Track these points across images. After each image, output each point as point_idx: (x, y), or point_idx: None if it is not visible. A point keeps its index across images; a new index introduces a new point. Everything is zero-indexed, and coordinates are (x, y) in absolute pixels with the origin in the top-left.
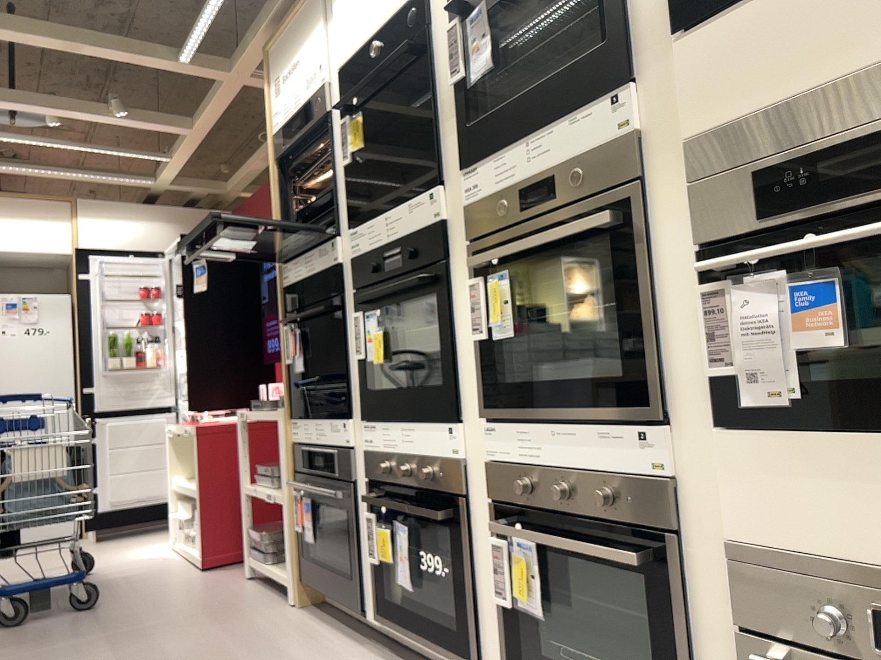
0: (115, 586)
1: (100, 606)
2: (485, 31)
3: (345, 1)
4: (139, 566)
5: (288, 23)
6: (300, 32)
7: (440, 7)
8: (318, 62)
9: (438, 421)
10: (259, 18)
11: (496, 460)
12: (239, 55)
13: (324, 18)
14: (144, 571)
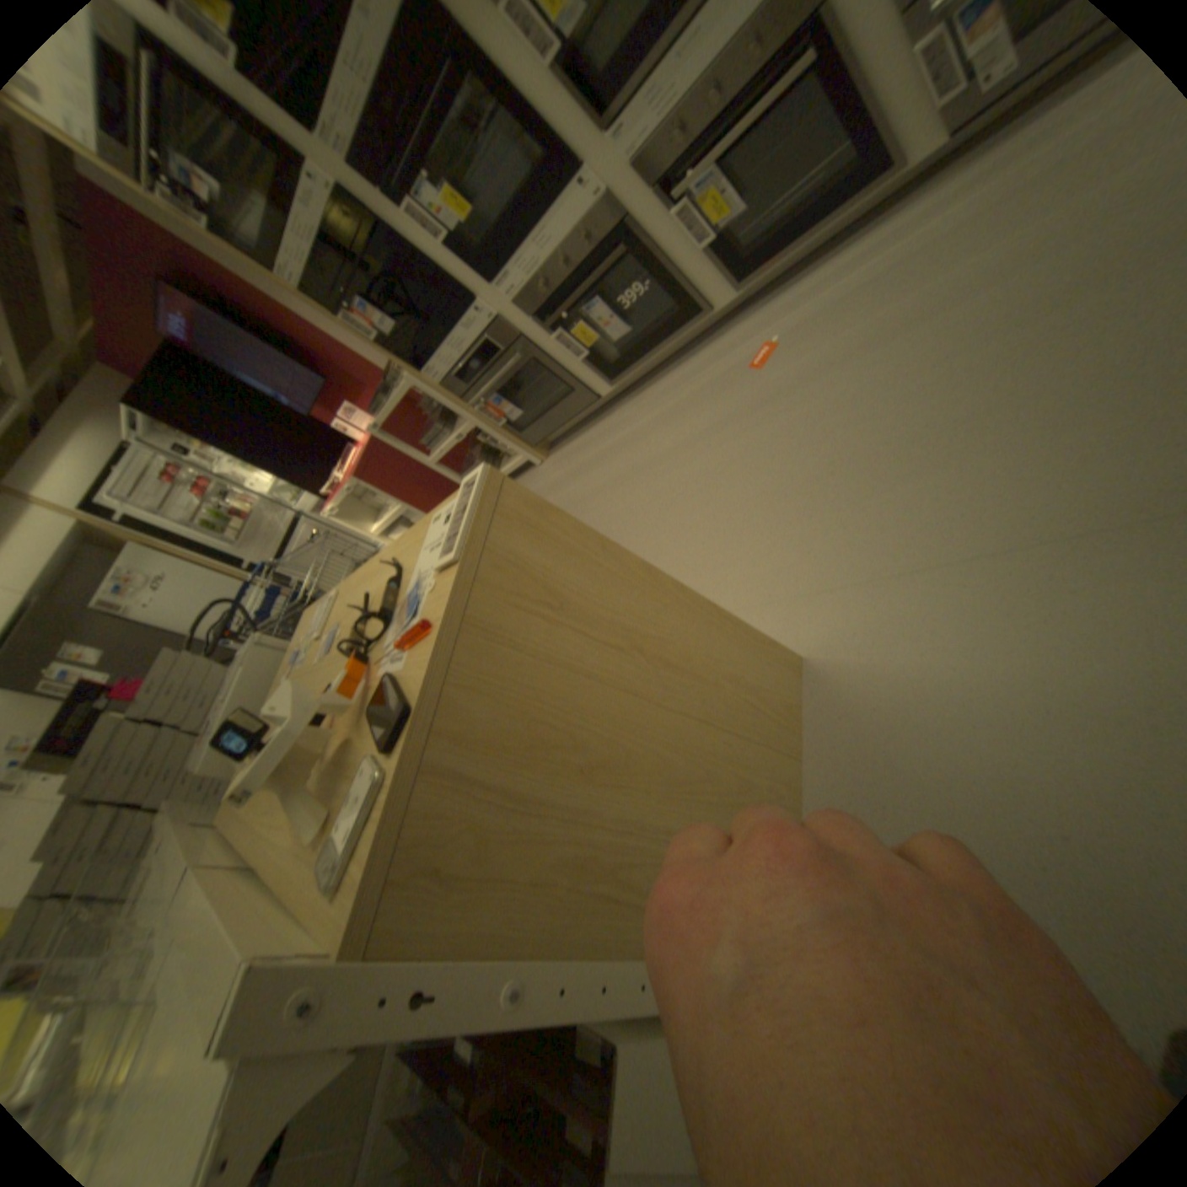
0: None
1: None
2: None
3: None
4: None
5: None
6: None
7: None
8: None
9: (562, 186)
10: None
11: (638, 146)
12: None
13: None
14: None
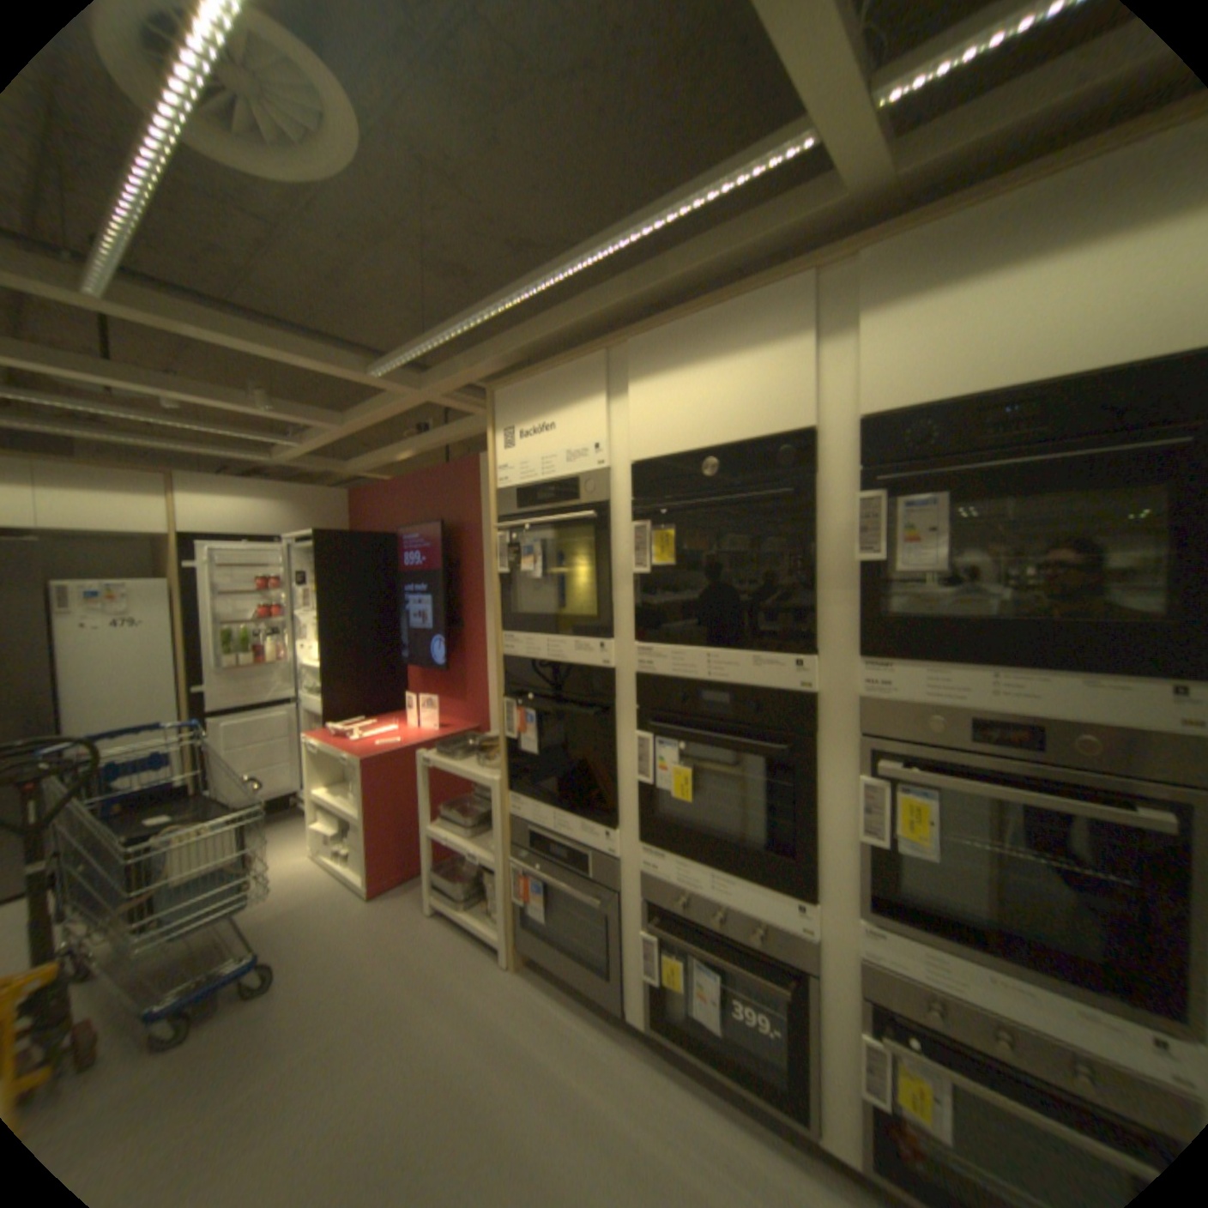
0: (273, 942)
1: (273, 989)
2: (946, 528)
3: (656, 389)
4: (285, 897)
5: (539, 374)
6: (559, 391)
7: (839, 458)
8: (593, 438)
9: (782, 894)
10: (480, 348)
11: (883, 969)
12: (437, 376)
13: (607, 391)
14: (296, 908)
